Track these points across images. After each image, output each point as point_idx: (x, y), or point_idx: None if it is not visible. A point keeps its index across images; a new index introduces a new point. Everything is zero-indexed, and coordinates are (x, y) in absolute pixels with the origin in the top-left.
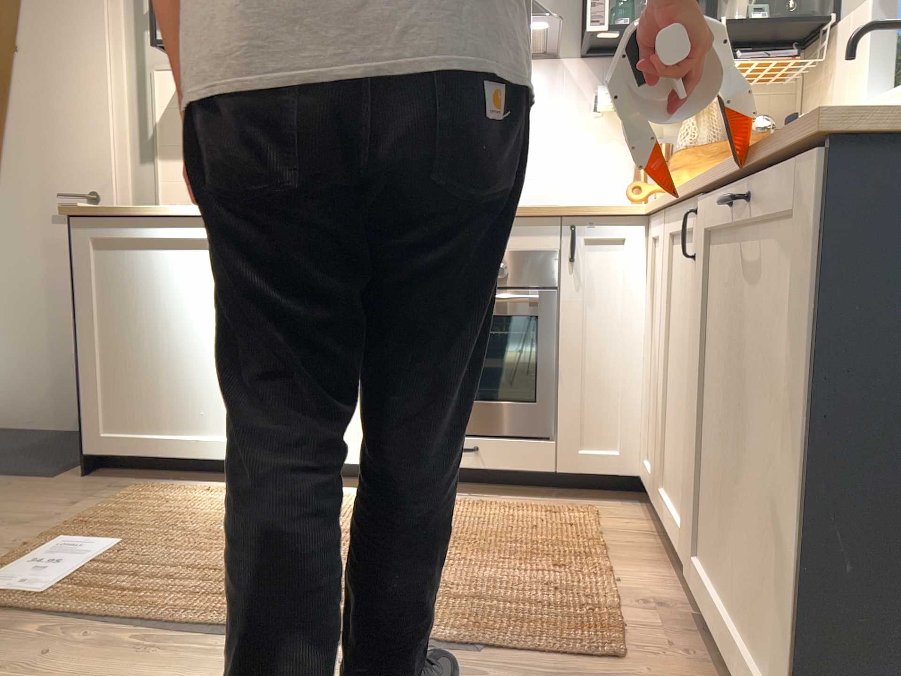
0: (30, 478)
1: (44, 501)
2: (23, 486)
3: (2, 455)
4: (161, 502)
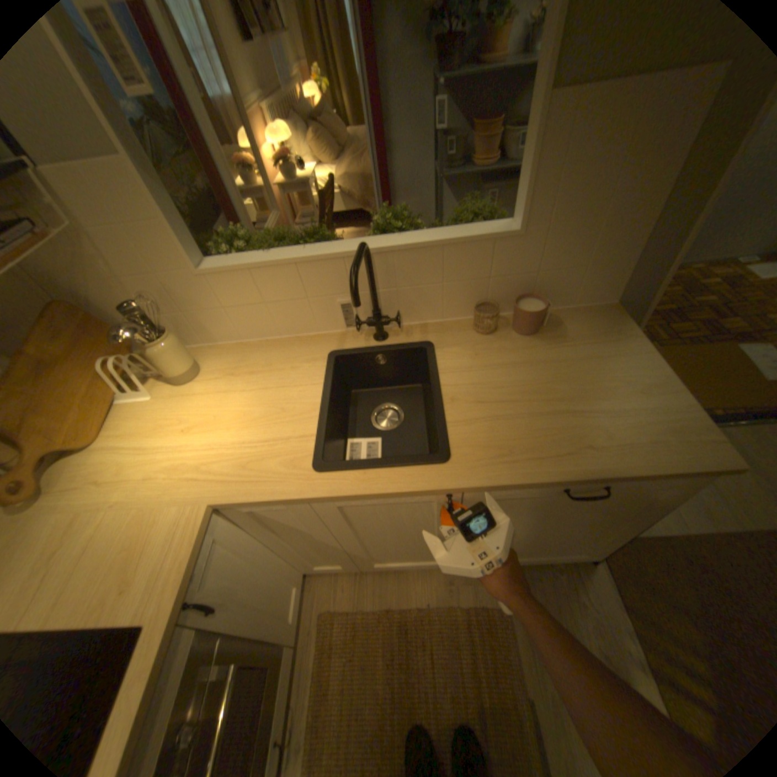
0: None
1: None
2: None
3: None
4: None
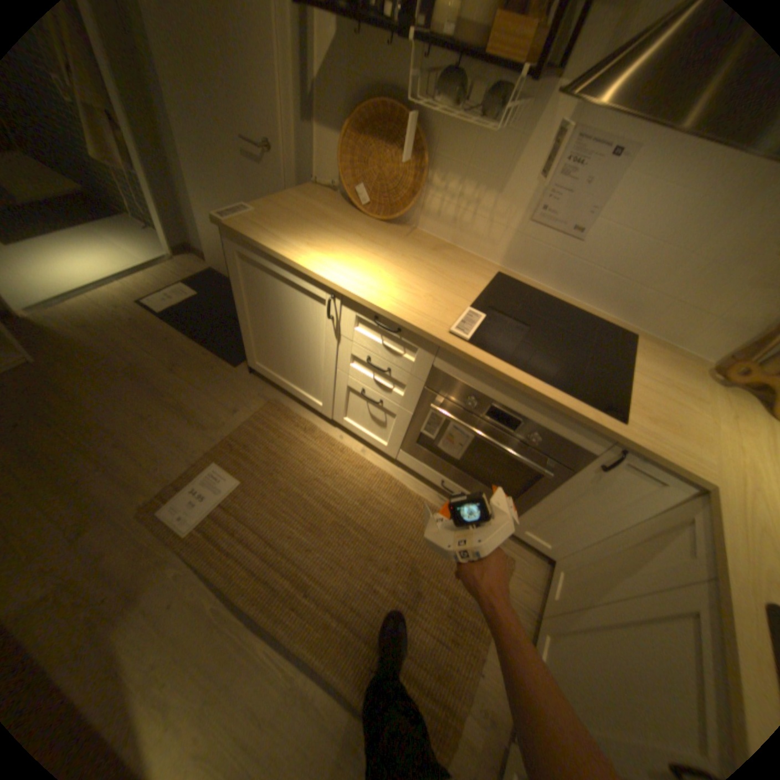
0: (223, 363)
1: (222, 399)
2: (218, 372)
3: (219, 323)
4: (276, 433)
